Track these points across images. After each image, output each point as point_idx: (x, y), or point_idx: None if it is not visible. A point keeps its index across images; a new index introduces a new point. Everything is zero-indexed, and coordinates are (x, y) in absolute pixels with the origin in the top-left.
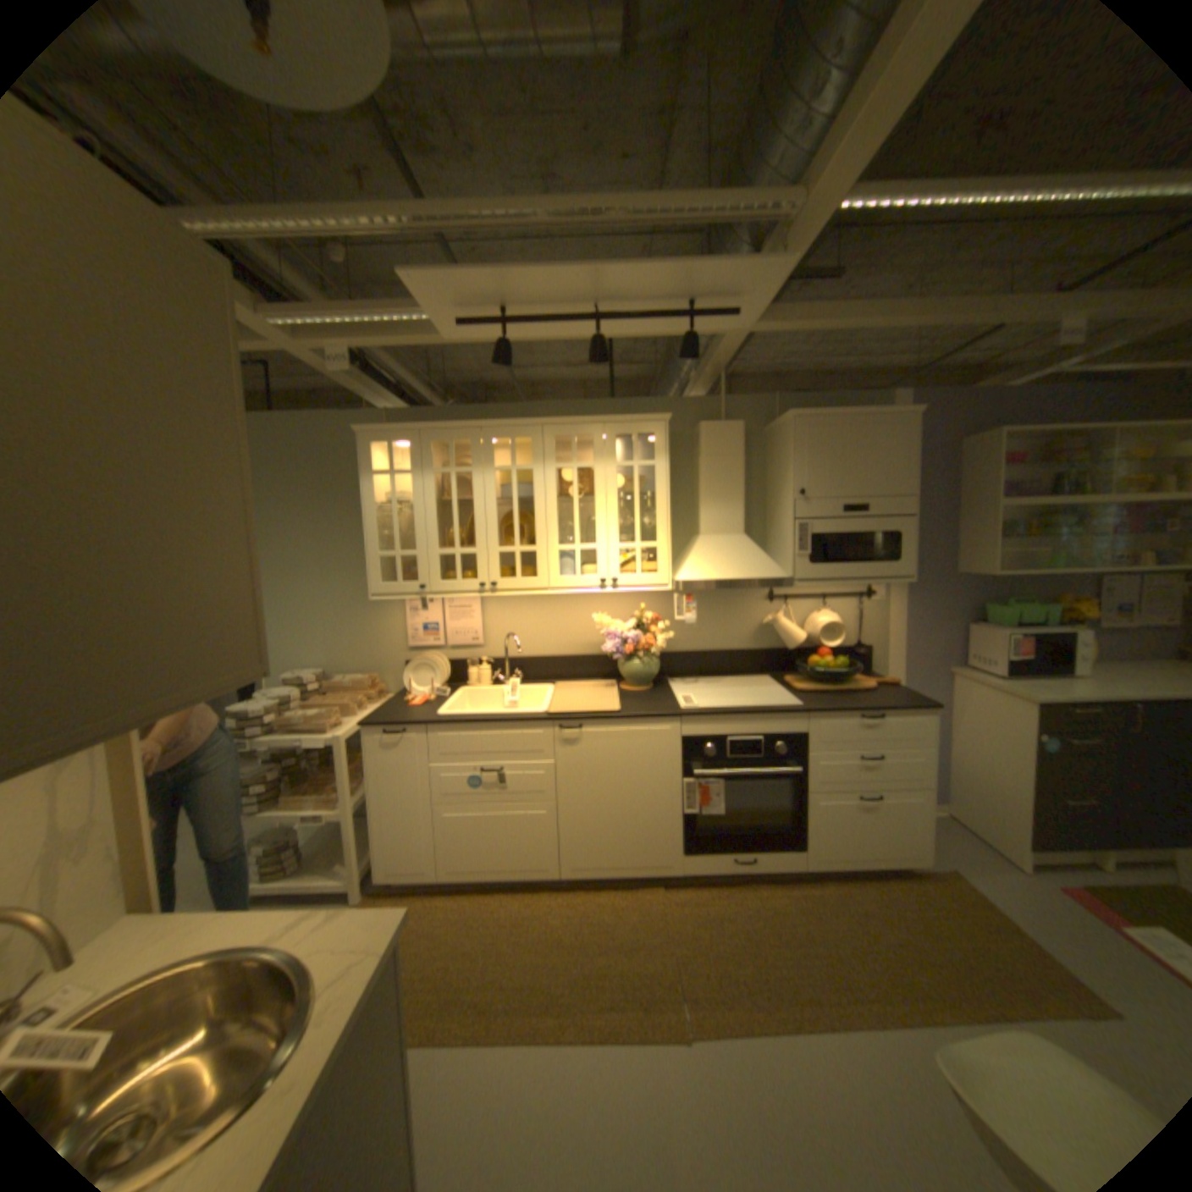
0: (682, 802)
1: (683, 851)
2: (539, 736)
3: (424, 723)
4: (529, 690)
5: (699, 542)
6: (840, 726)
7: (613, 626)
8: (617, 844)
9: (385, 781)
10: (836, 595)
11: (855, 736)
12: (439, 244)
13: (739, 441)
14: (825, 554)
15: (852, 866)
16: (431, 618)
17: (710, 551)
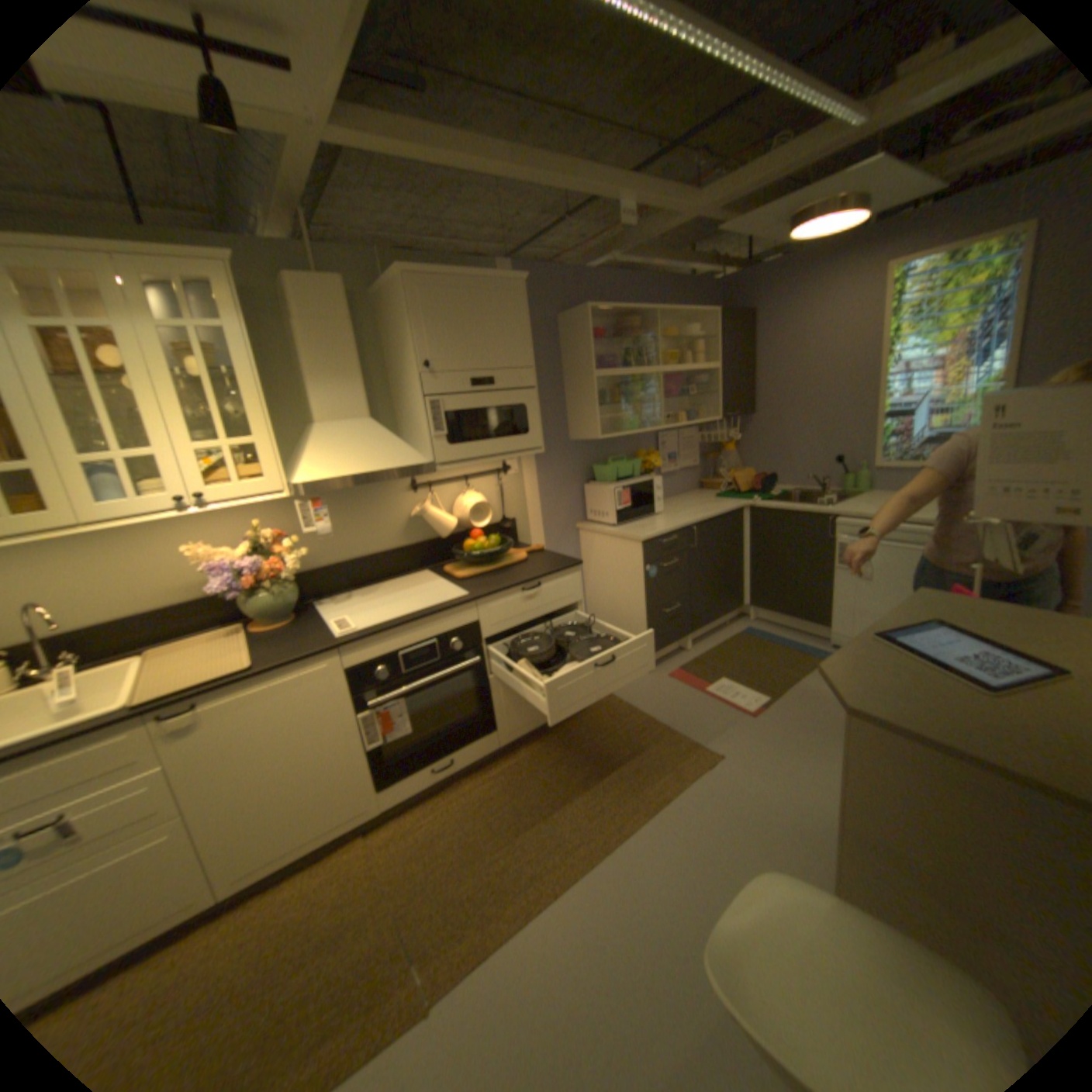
0: (360, 740)
1: (373, 789)
2: (119, 746)
3: None
4: (94, 676)
5: (314, 432)
6: (504, 605)
7: (217, 556)
8: (288, 823)
9: None
10: (476, 476)
11: (518, 610)
12: None
13: (340, 302)
14: (460, 434)
15: (534, 725)
16: None
17: (331, 442)
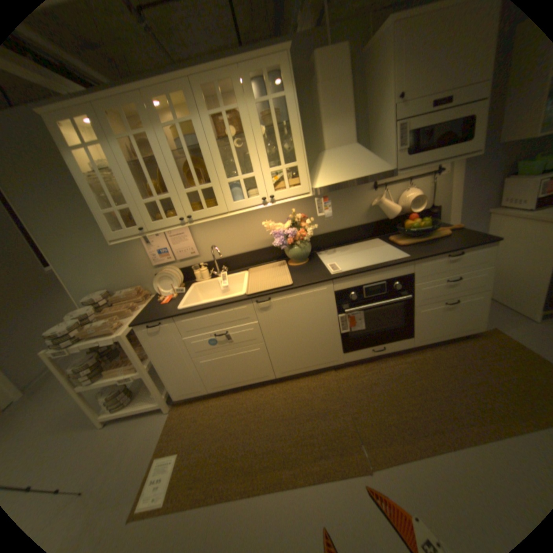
0: (339, 327)
1: (343, 351)
2: (244, 309)
3: (170, 317)
4: (233, 277)
5: (325, 155)
6: (434, 265)
7: (277, 227)
8: (304, 356)
9: (159, 352)
10: (418, 176)
11: (443, 269)
12: None
13: (346, 62)
14: (418, 145)
15: (439, 339)
16: (160, 245)
17: (334, 160)
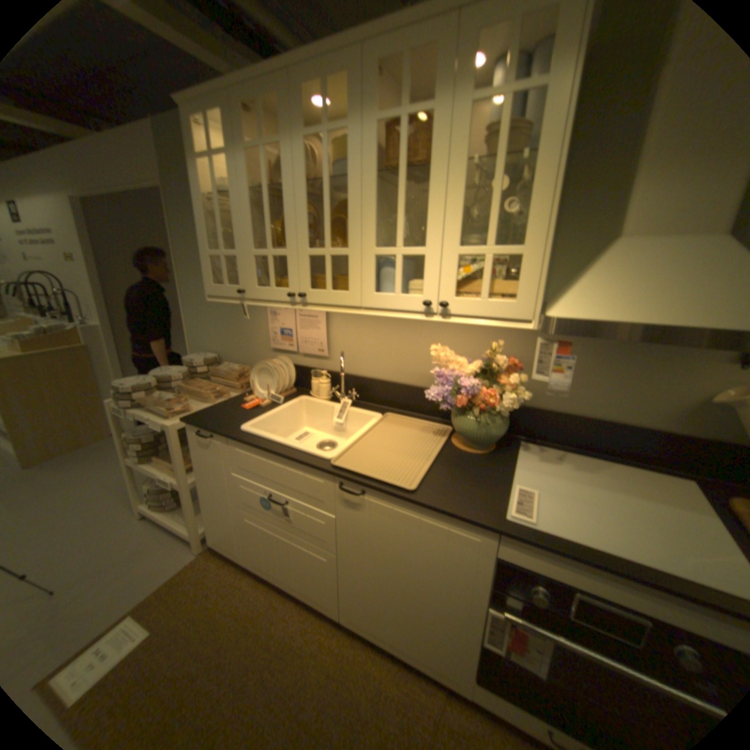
0: (484, 628)
1: (476, 677)
2: (319, 484)
3: (222, 434)
4: (357, 413)
5: (615, 246)
6: None
7: (454, 362)
8: (396, 626)
9: (204, 472)
10: None
11: None
12: None
13: None
14: None
15: None
16: (285, 322)
17: (634, 263)
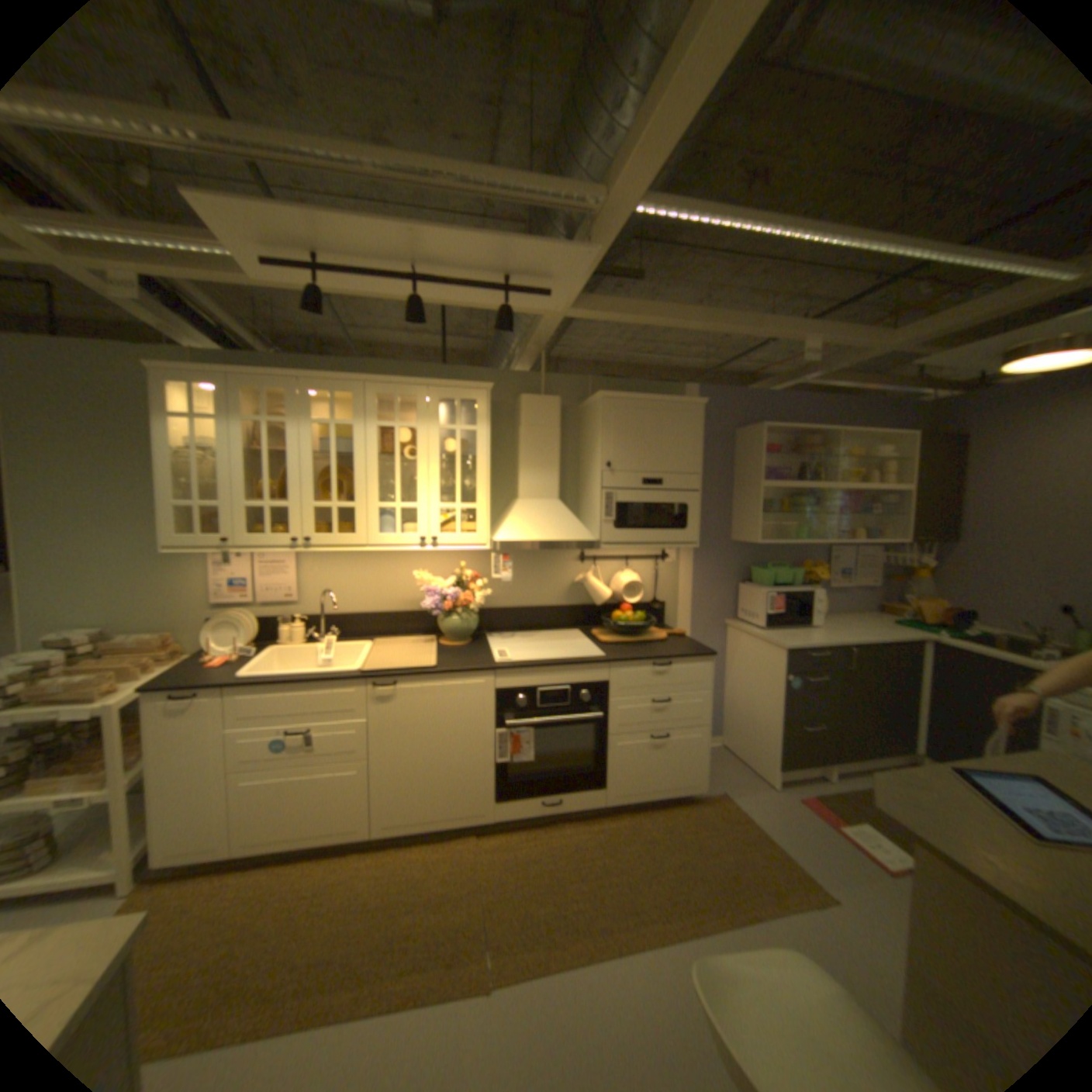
0: (493, 751)
1: (494, 798)
2: (349, 694)
3: (218, 686)
4: (344, 646)
5: (517, 505)
6: (634, 674)
7: (434, 582)
8: (429, 798)
9: (167, 752)
10: (635, 557)
11: (646, 682)
12: (257, 183)
13: (555, 415)
14: (625, 521)
15: (643, 797)
16: (236, 572)
17: (526, 514)
